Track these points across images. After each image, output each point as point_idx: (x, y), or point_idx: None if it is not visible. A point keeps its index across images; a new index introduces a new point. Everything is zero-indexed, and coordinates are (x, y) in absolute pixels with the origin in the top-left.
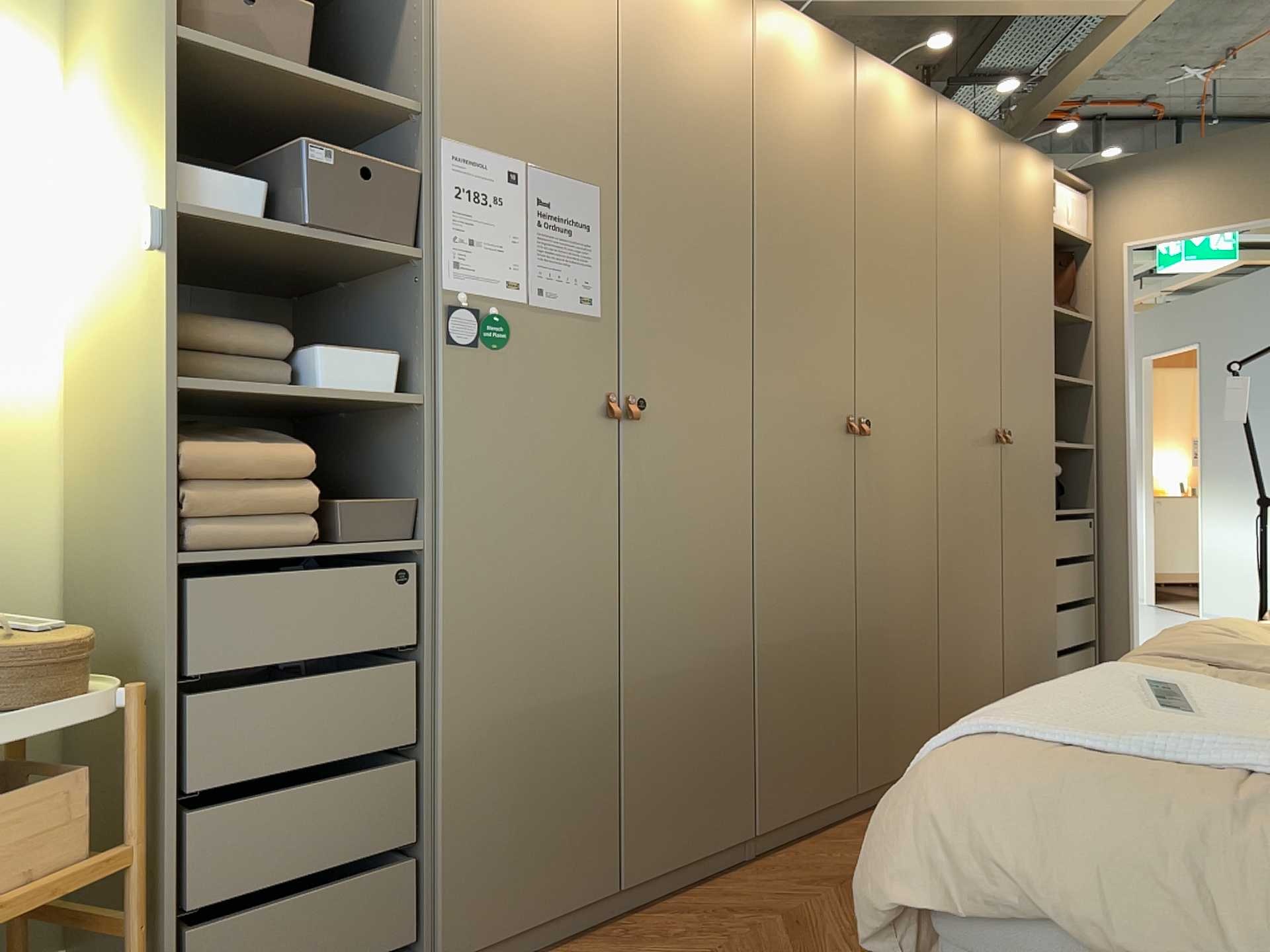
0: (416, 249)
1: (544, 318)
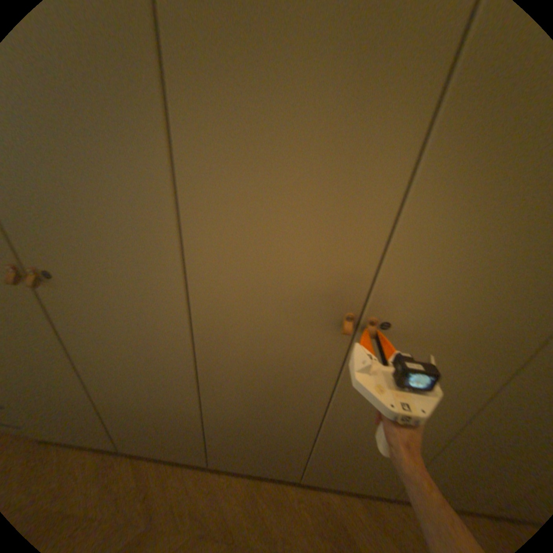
0: None
1: None
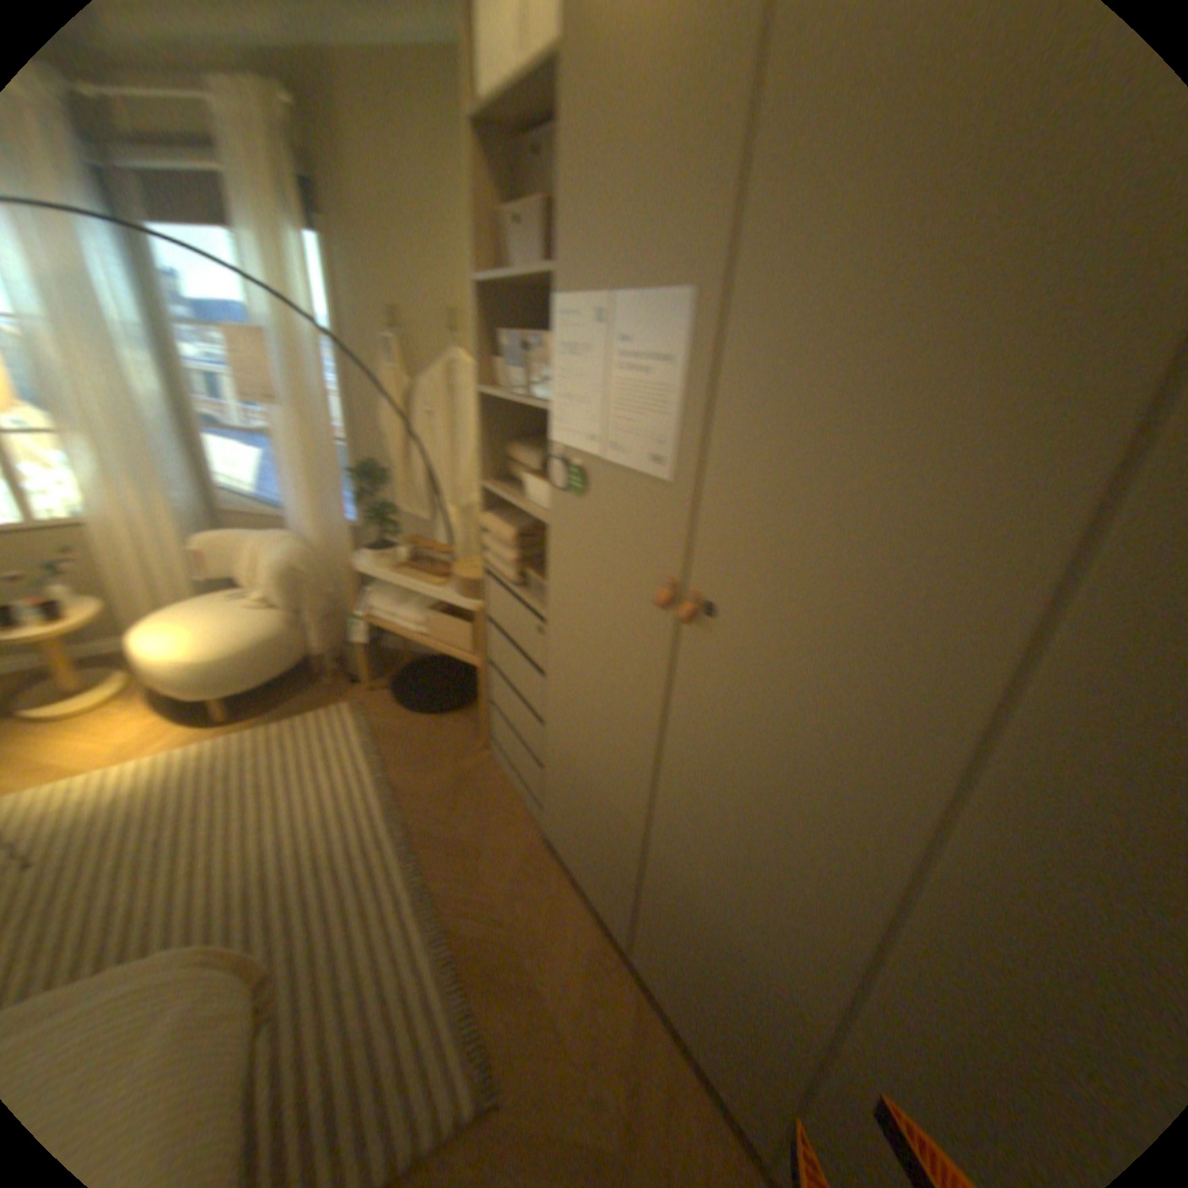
0: (549, 405)
1: (612, 477)
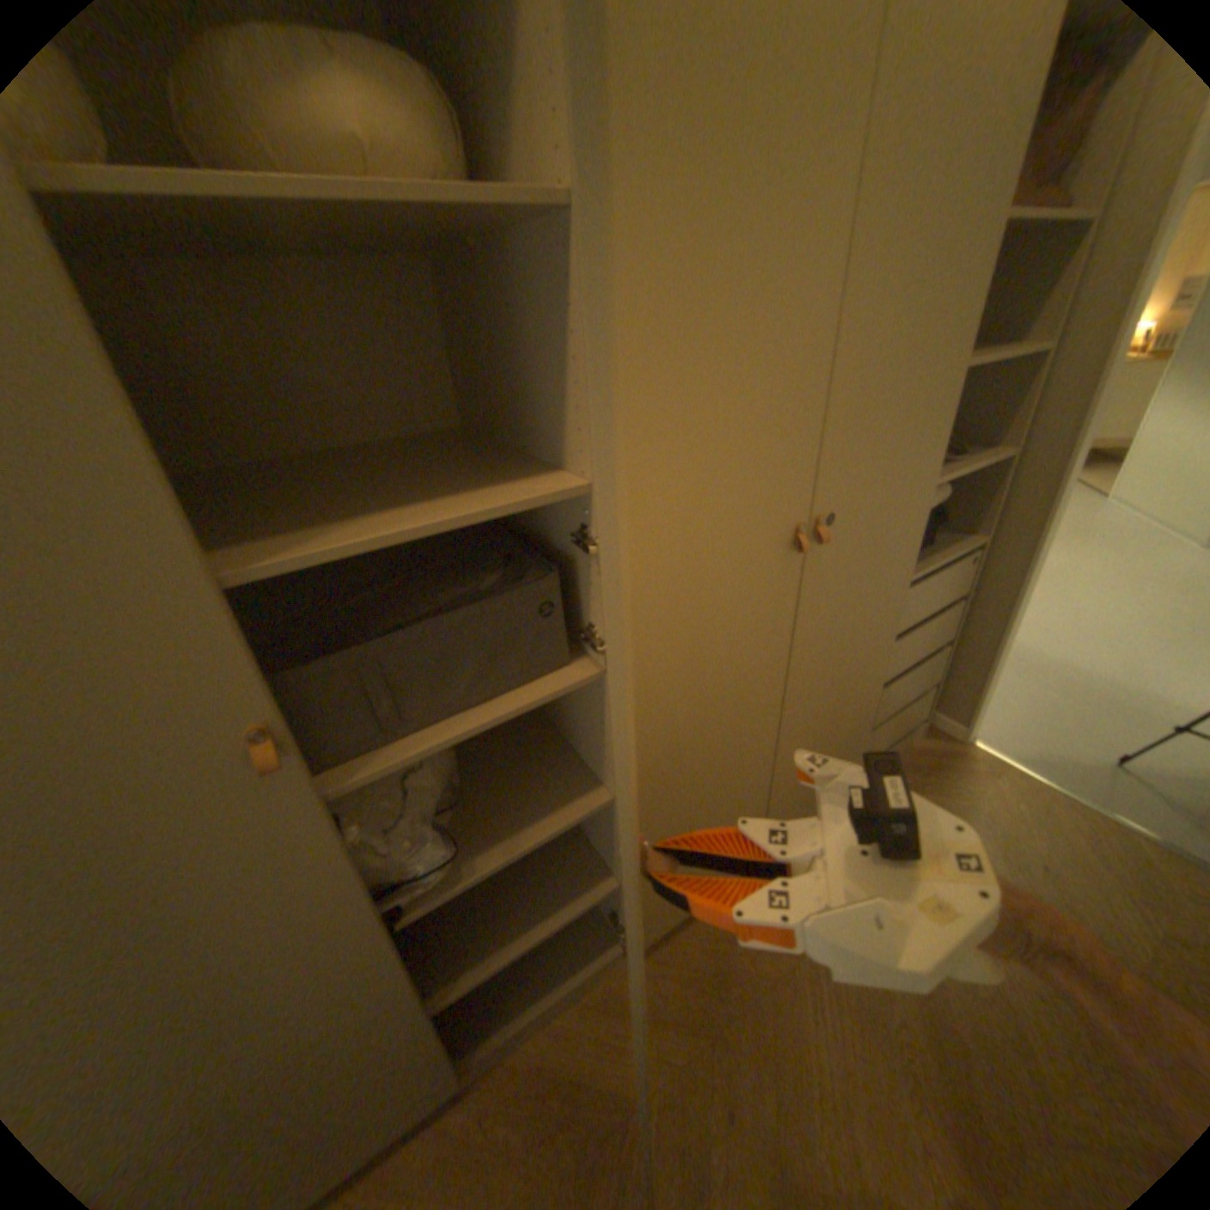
0: None
1: None
